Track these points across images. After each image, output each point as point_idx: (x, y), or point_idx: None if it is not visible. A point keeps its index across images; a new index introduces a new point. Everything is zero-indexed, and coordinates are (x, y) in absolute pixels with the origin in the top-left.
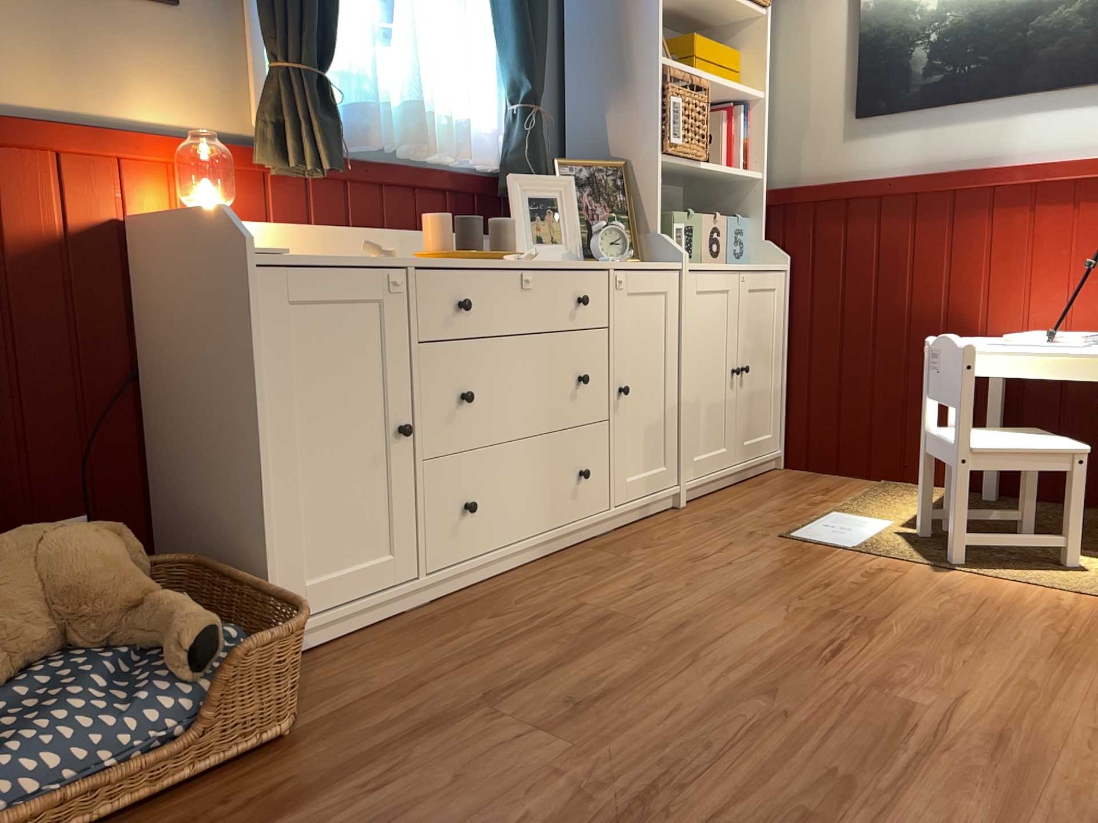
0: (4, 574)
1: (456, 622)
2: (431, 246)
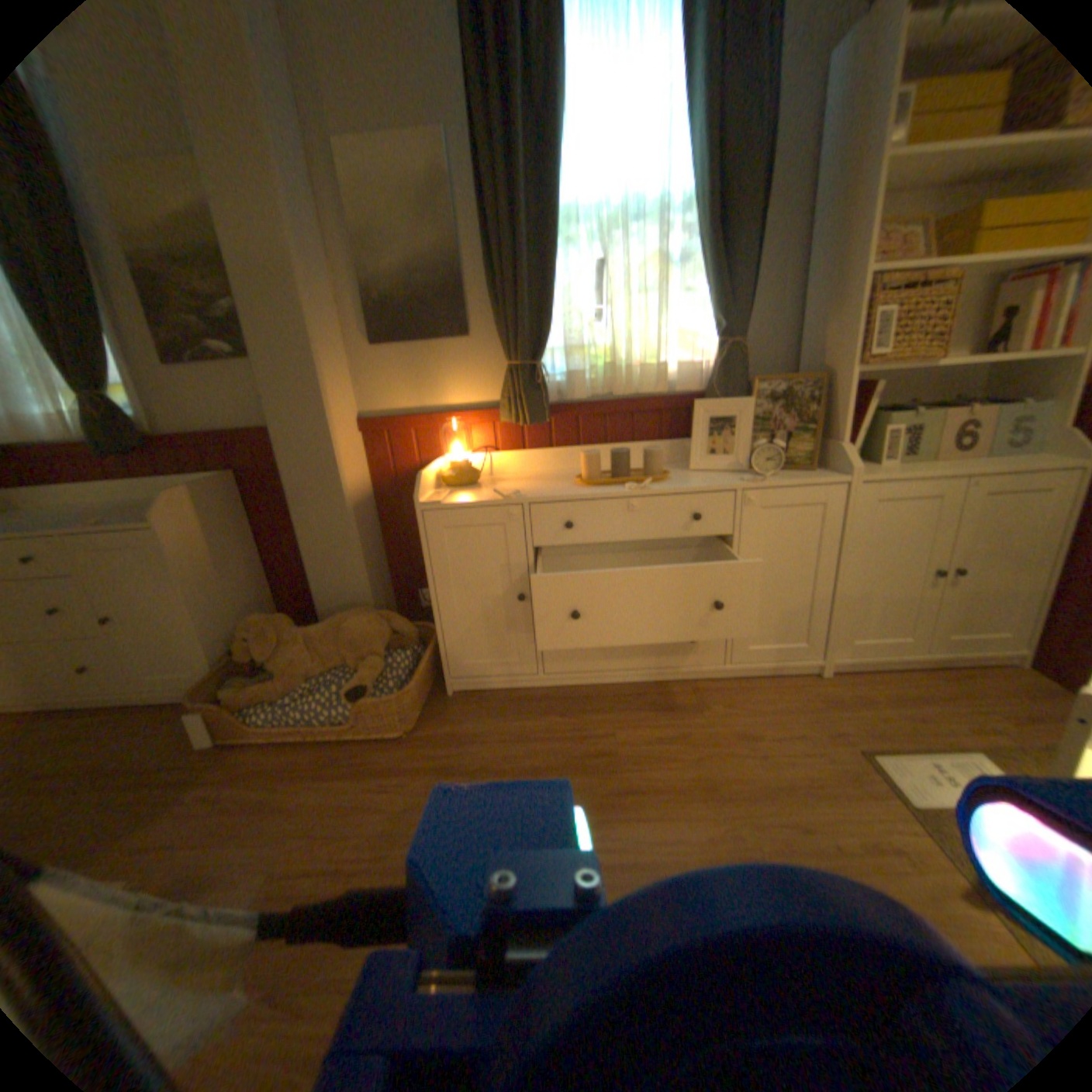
0: (332, 632)
1: (544, 708)
2: (584, 474)
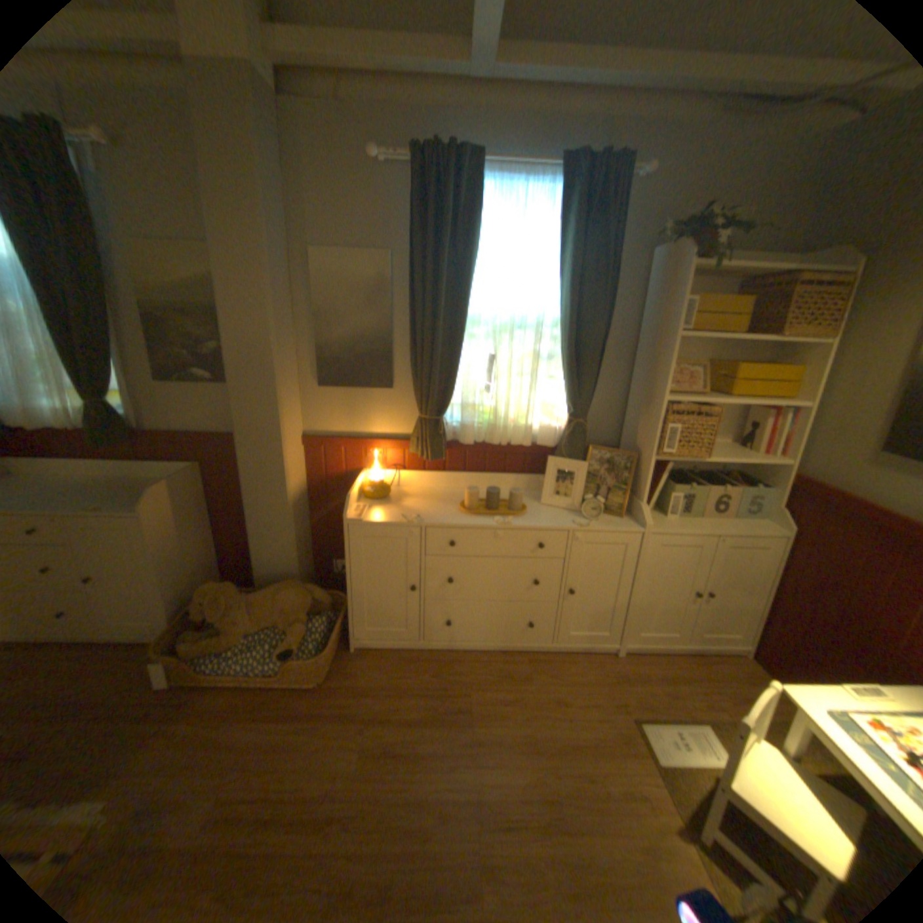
0: (267, 602)
1: (421, 669)
2: (466, 503)
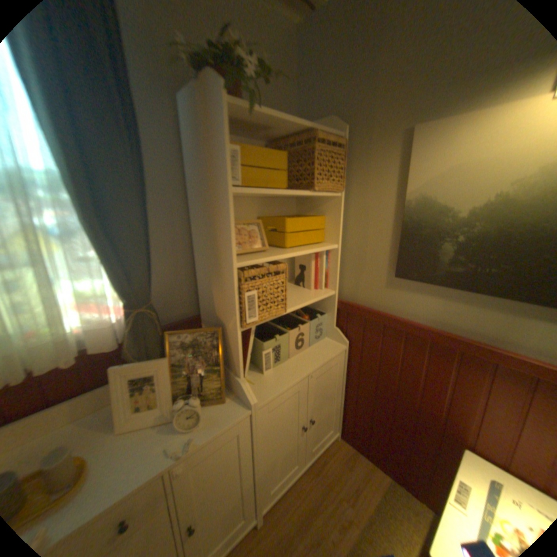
0: None
1: None
2: None
